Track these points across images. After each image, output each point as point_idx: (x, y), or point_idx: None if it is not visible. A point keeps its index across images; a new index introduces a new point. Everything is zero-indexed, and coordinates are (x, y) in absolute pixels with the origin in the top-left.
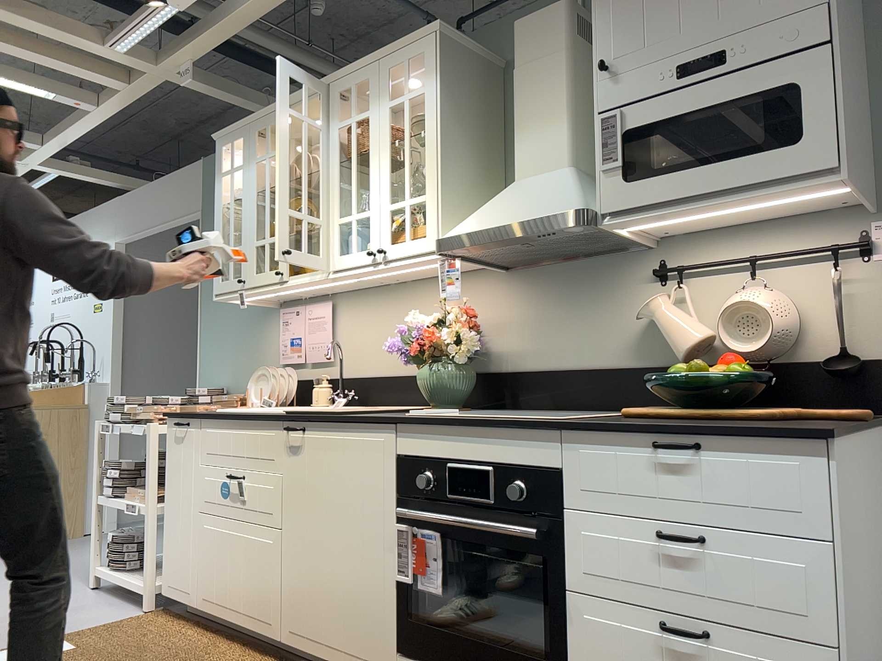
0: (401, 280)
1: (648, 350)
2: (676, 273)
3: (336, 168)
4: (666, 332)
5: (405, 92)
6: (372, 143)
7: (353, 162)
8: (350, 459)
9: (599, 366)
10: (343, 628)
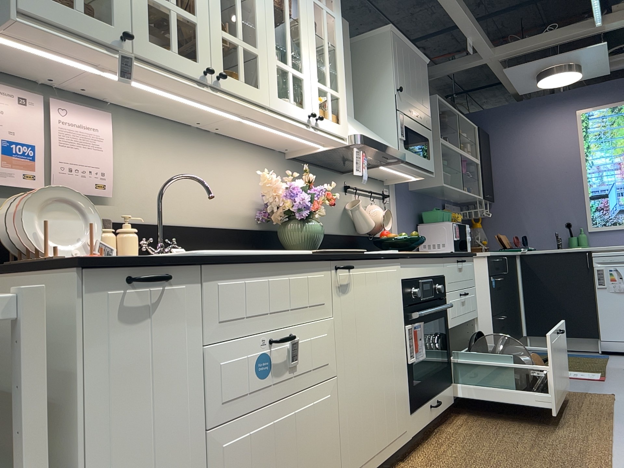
0: (212, 130)
1: (344, 226)
2: (350, 190)
3: (272, 6)
4: (362, 218)
5: (324, 3)
6: (303, 17)
7: (288, 17)
8: (382, 288)
9: (330, 233)
10: (386, 425)
